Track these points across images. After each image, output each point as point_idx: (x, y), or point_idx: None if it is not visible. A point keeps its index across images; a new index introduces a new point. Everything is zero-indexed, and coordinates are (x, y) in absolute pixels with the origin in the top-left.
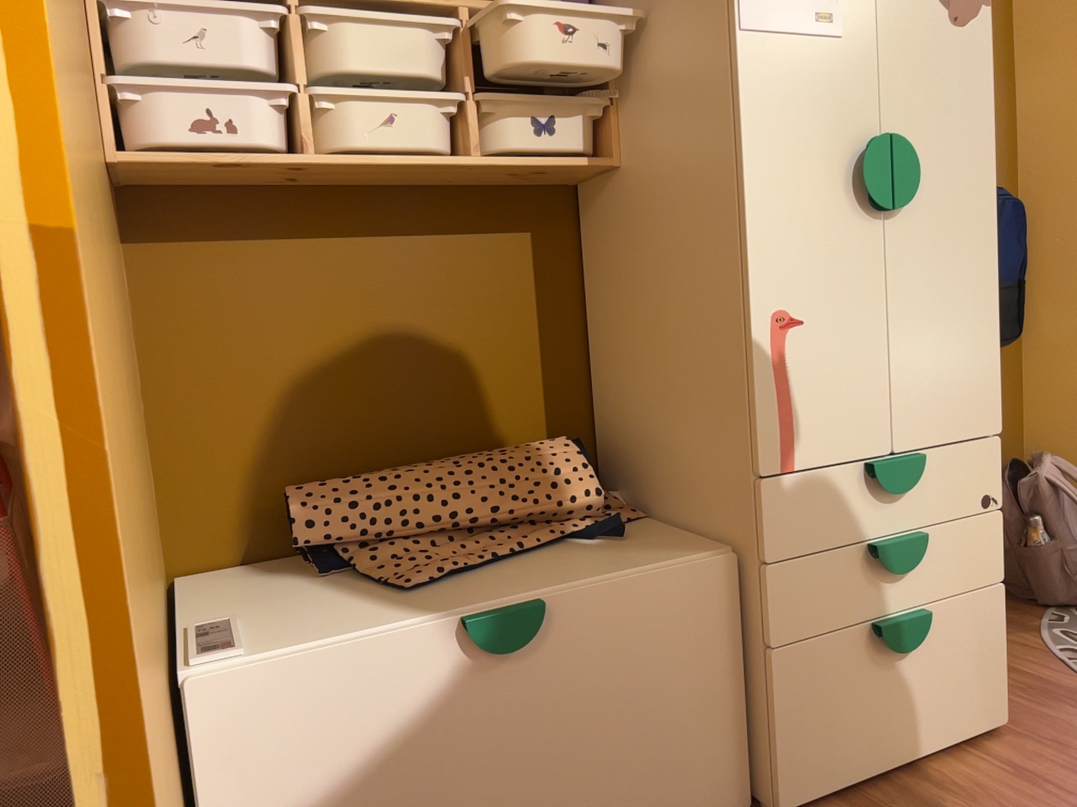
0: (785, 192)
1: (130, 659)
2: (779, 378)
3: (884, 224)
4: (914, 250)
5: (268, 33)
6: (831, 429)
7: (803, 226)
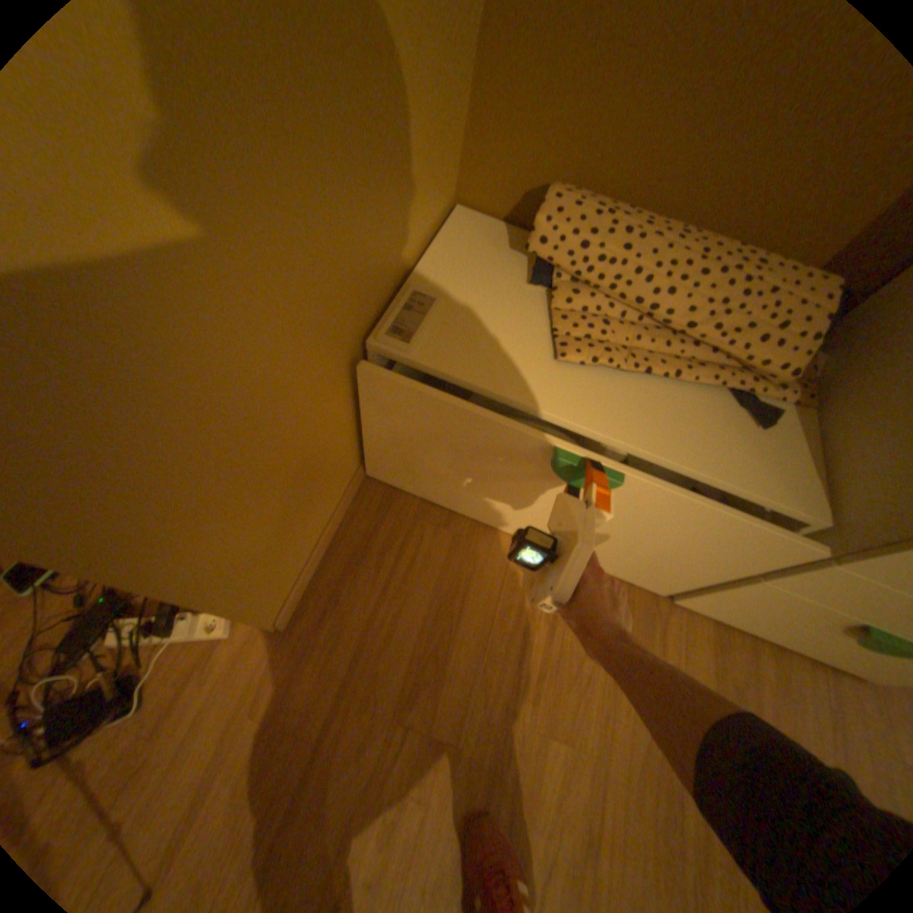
0: None
1: (119, 512)
2: None
3: None
4: None
5: None
6: None
7: None
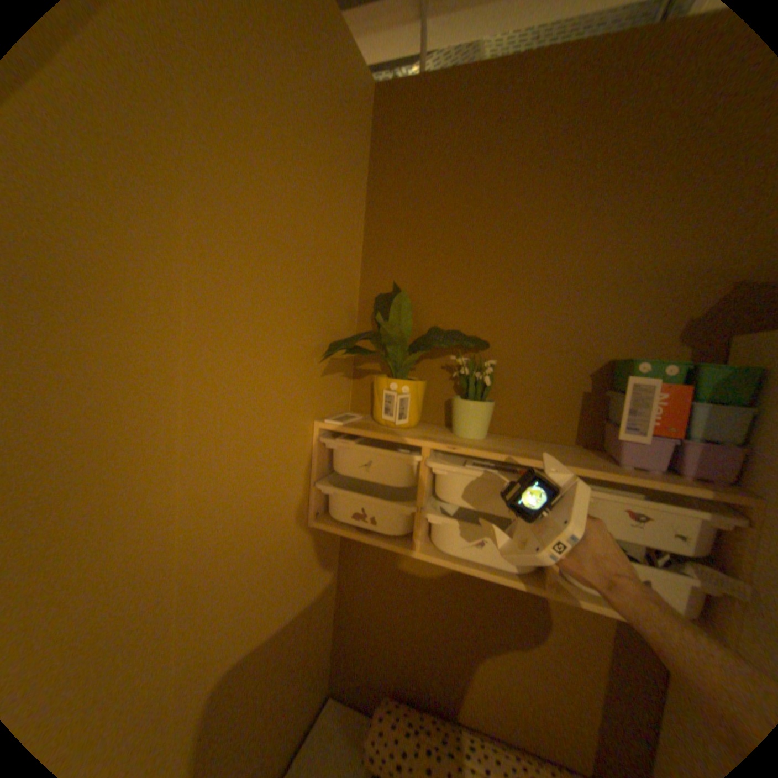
0: None
1: None
2: None
3: None
4: None
5: (409, 465)
6: None
7: None
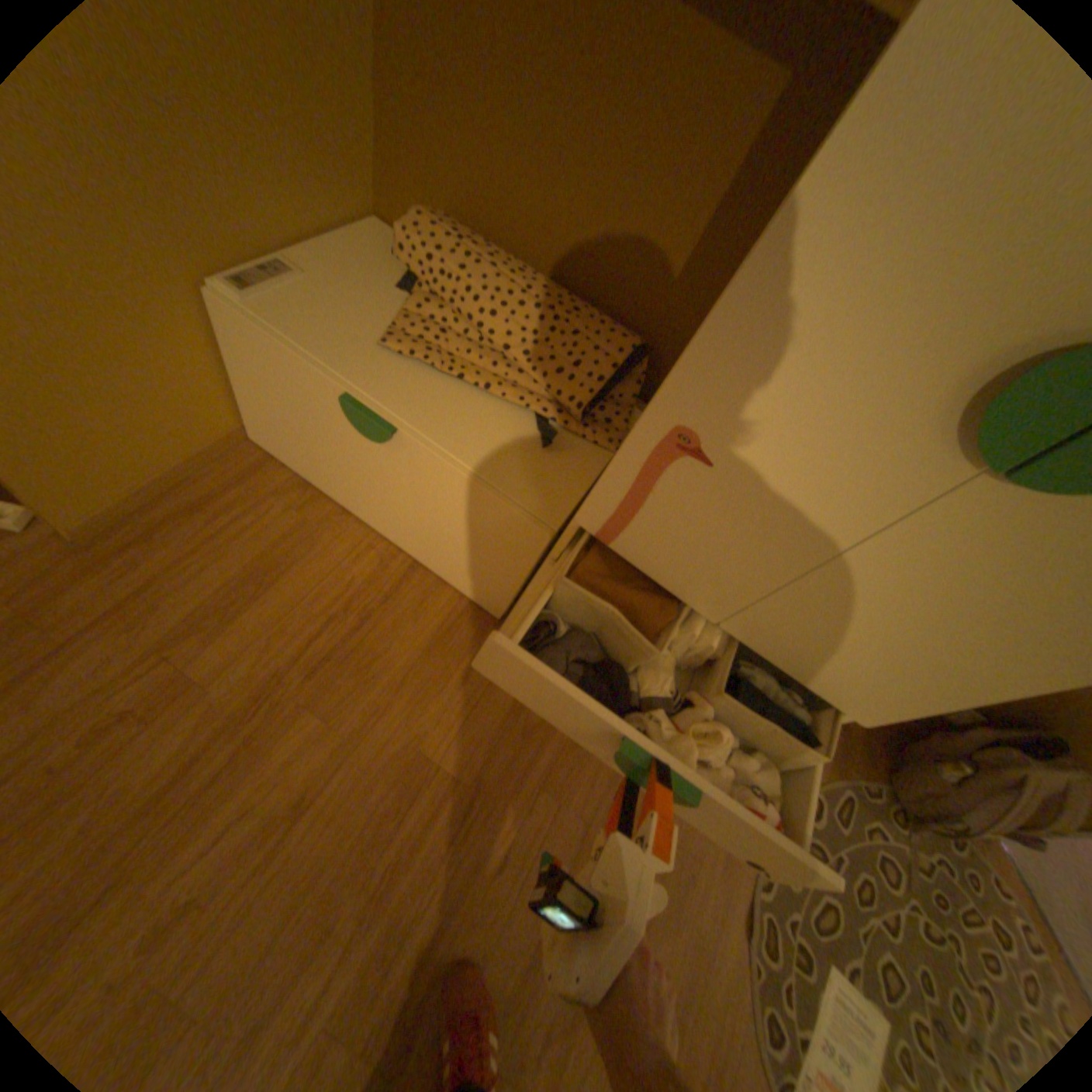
0: (838, 293)
1: None
2: (642, 481)
3: (976, 477)
4: (986, 543)
5: None
6: (667, 558)
7: (818, 366)
